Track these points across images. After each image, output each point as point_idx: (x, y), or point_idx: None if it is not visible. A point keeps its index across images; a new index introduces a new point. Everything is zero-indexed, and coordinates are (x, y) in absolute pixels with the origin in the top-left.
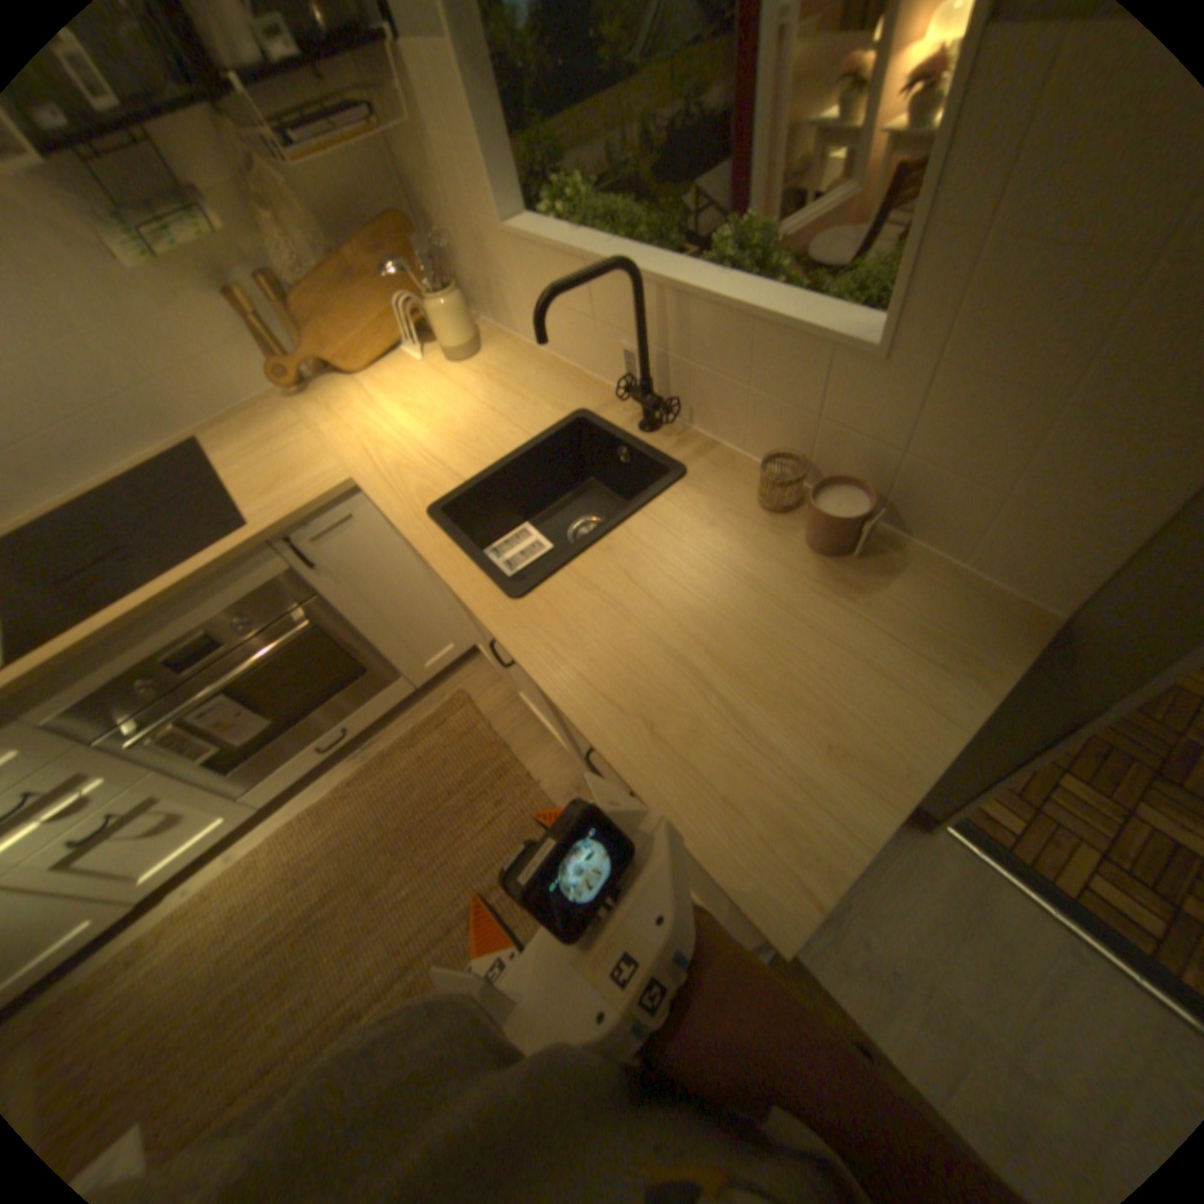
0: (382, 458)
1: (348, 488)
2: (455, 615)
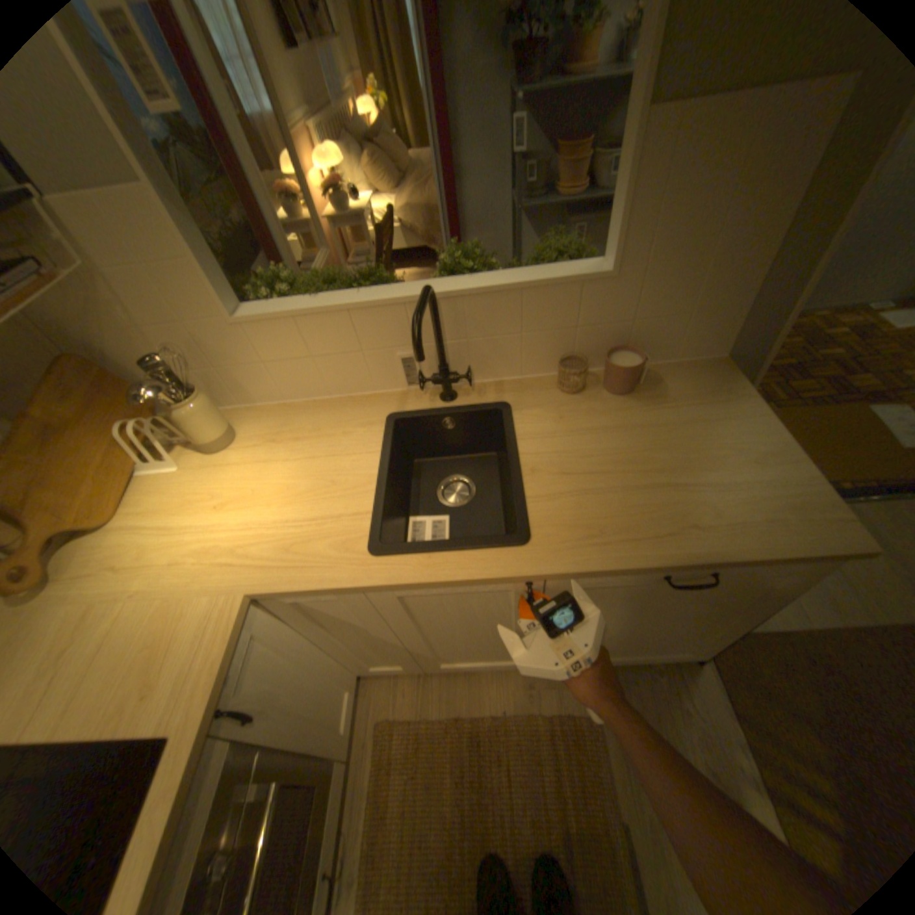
0: (256, 555)
1: (244, 605)
2: (346, 657)
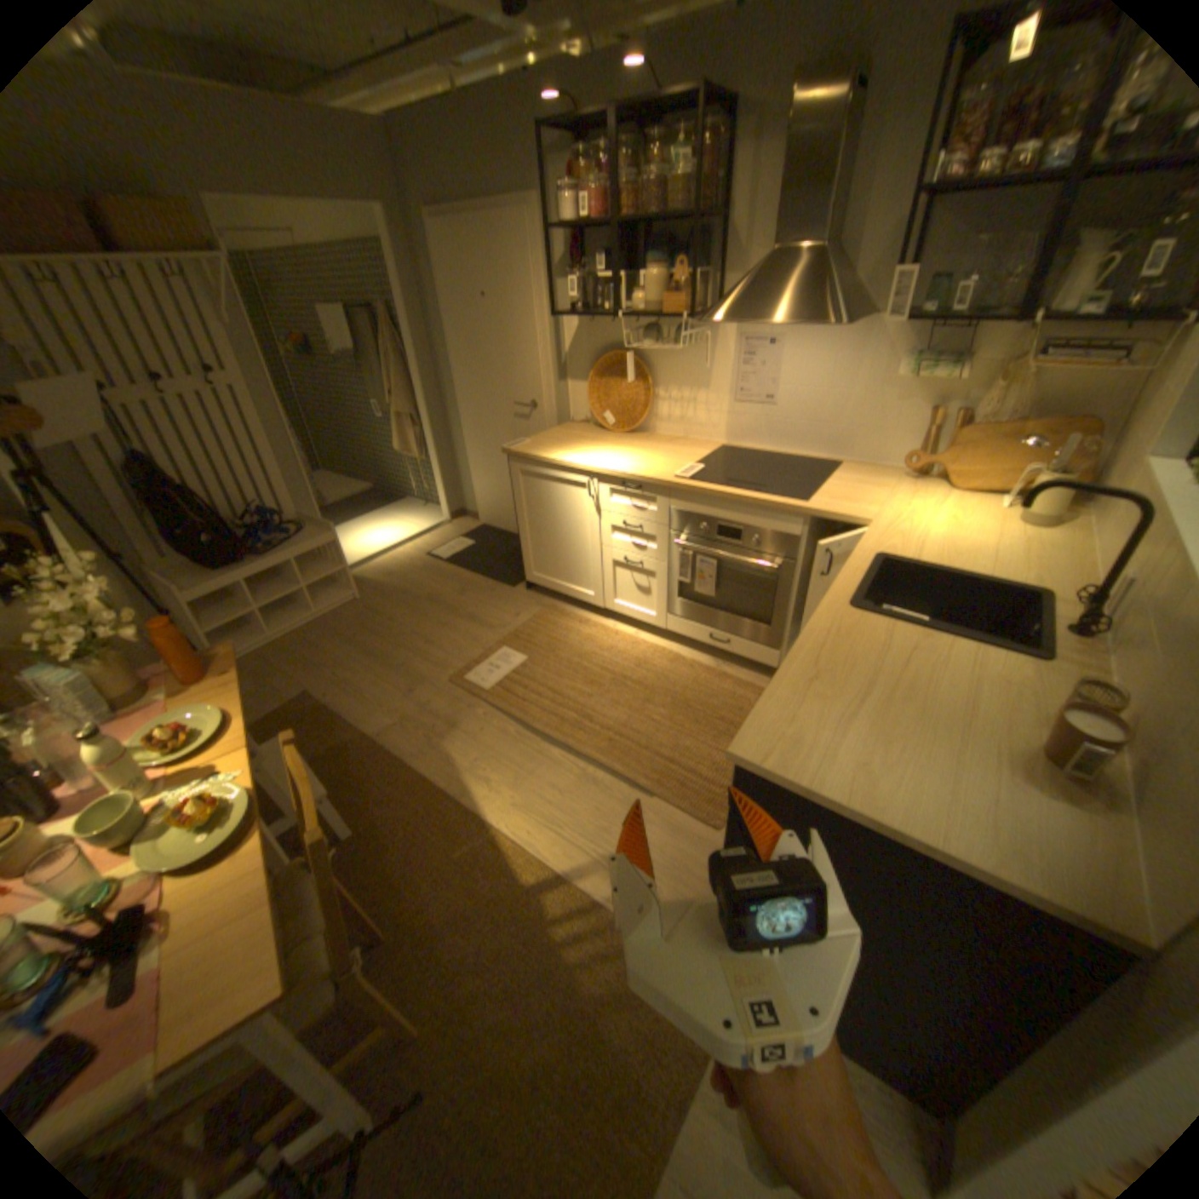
0: (899, 527)
1: (865, 526)
2: None
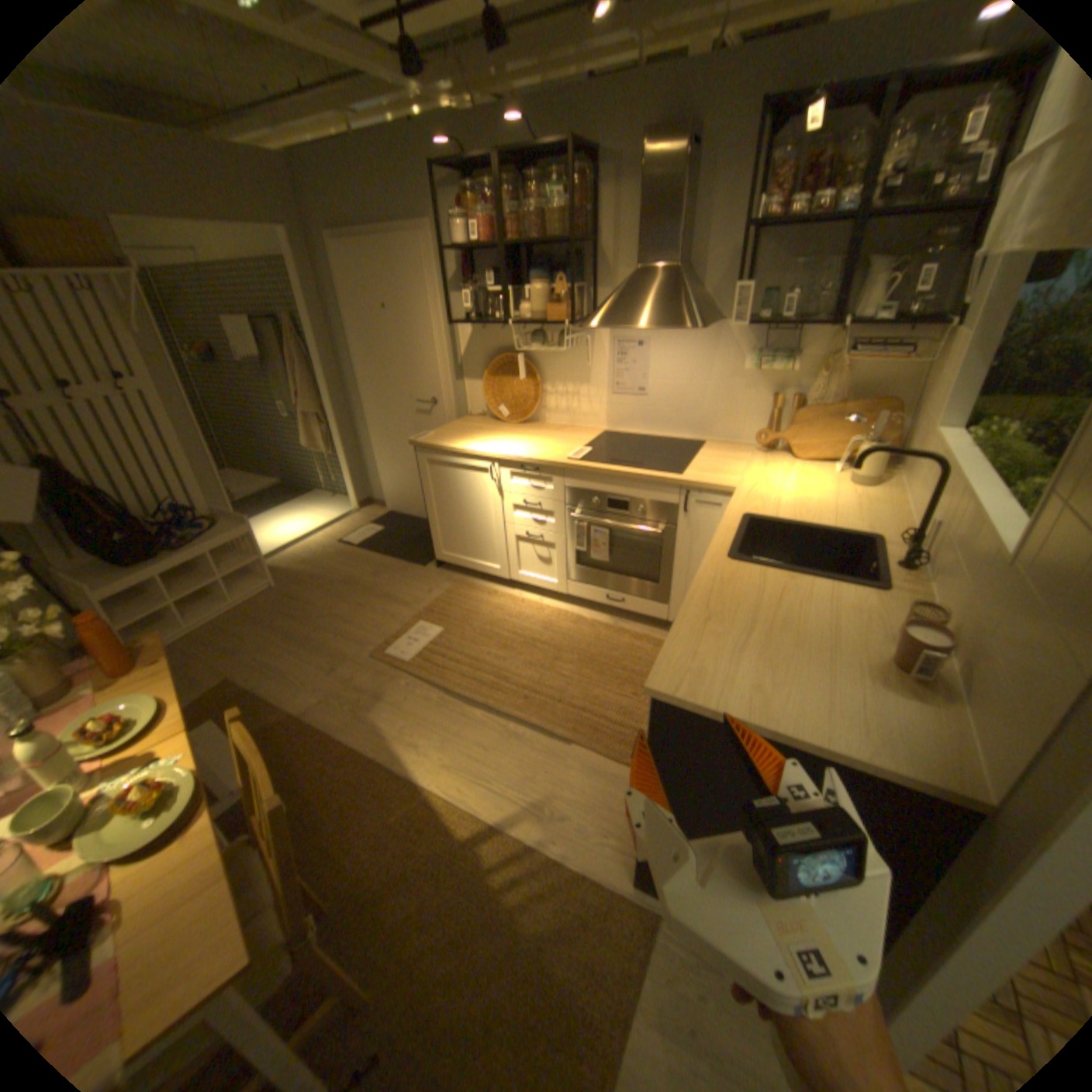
0: (758, 491)
1: (731, 492)
2: None
